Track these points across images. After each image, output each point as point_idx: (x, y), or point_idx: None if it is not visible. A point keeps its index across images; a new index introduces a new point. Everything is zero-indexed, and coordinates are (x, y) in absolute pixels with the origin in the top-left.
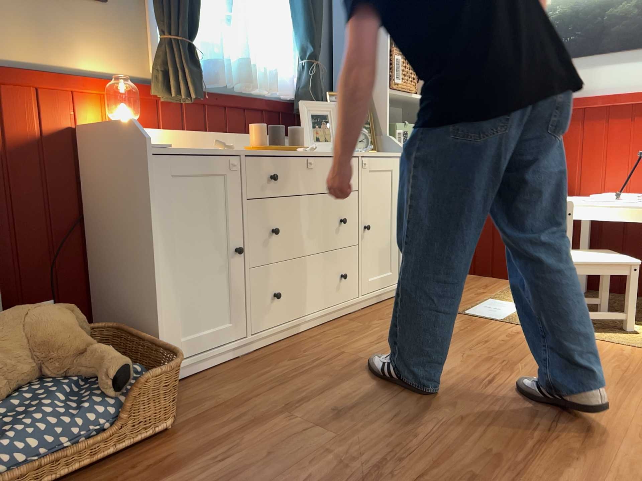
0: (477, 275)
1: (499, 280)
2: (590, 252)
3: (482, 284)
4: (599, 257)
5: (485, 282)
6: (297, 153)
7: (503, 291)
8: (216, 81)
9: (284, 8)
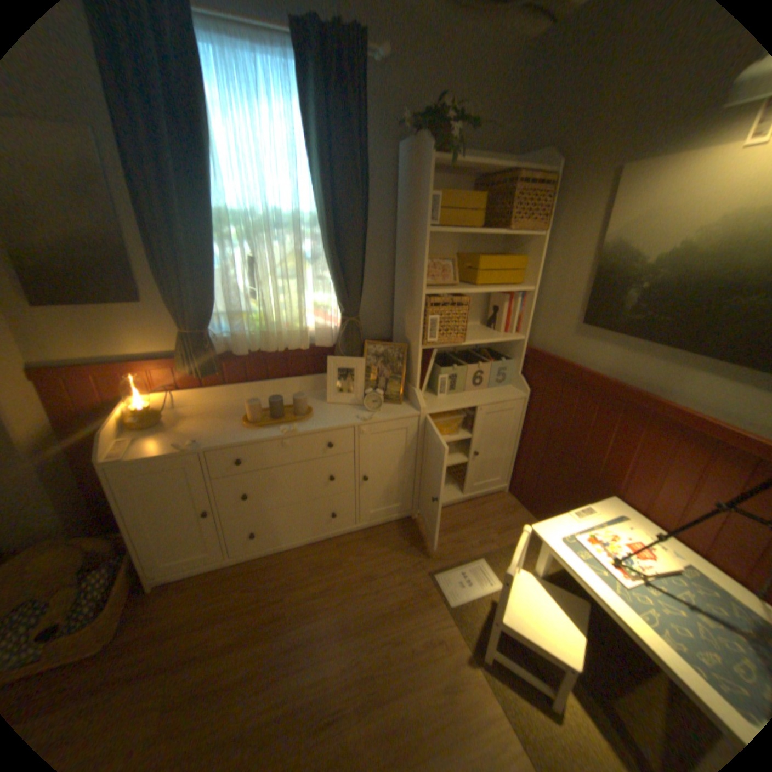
0: (519, 504)
1: (531, 523)
2: (556, 607)
3: (506, 524)
4: (548, 631)
5: (513, 522)
6: (273, 436)
7: (511, 549)
8: (237, 353)
9: (322, 267)
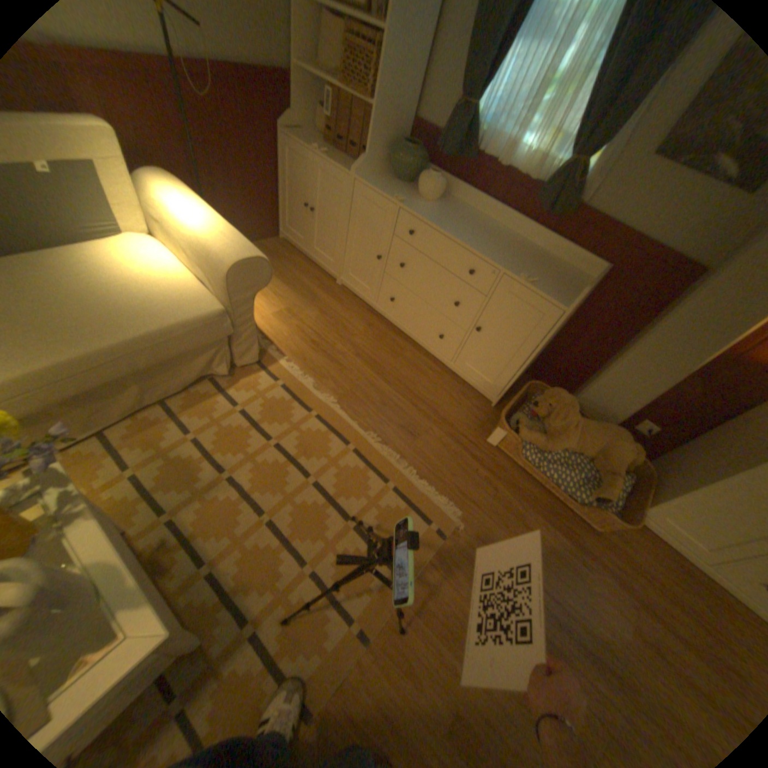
0: None
1: None
2: None
3: None
4: None
5: None
6: None
7: None
8: None
9: None
